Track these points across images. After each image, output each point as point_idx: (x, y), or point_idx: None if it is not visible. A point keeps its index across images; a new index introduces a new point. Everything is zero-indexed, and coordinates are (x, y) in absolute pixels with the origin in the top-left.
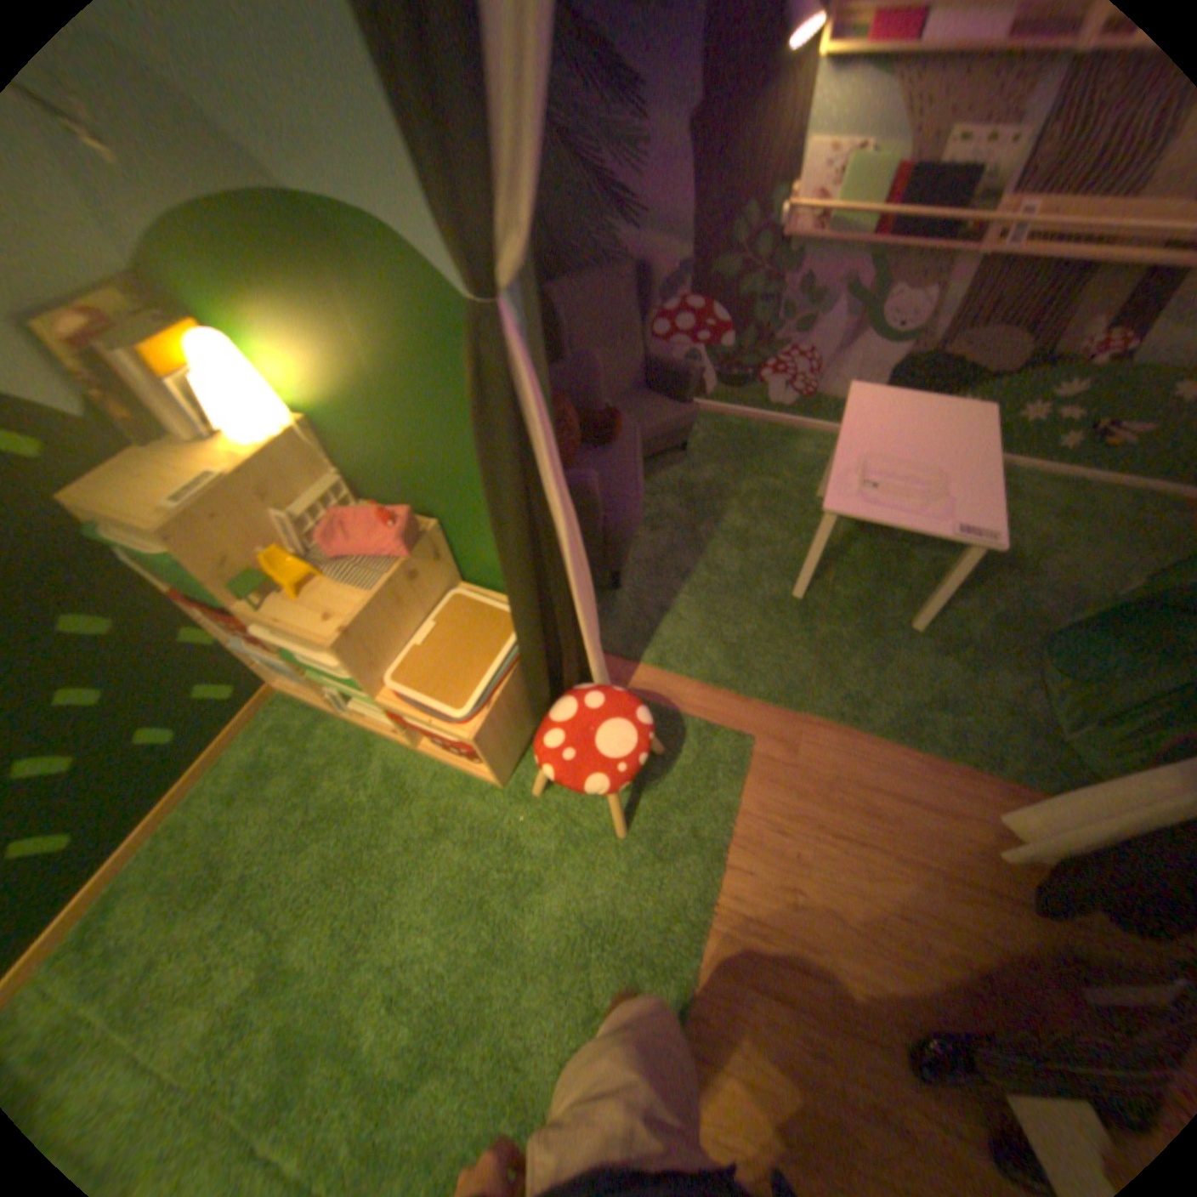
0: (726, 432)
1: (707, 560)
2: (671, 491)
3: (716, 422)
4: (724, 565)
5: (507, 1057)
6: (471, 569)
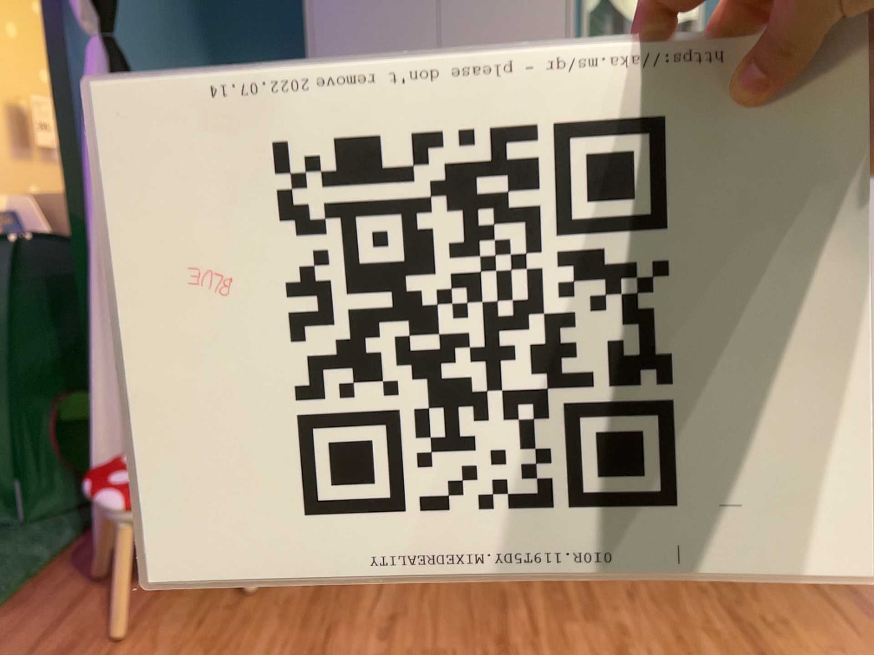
0: None
1: None
2: None
3: None
4: None
5: None
6: None
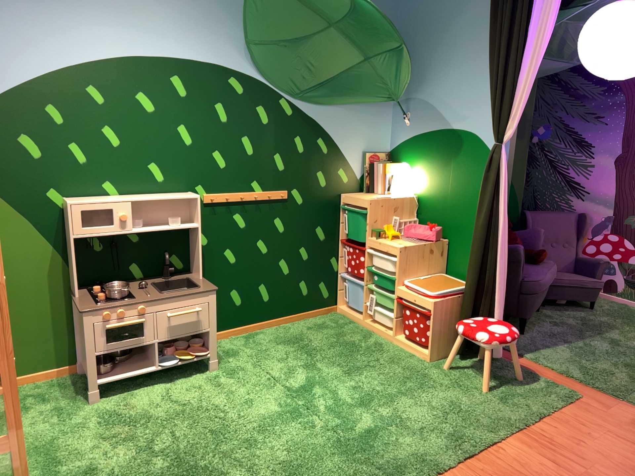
0: (625, 309)
1: (585, 341)
2: (574, 317)
3: (620, 305)
4: (596, 345)
5: (399, 417)
6: (452, 269)
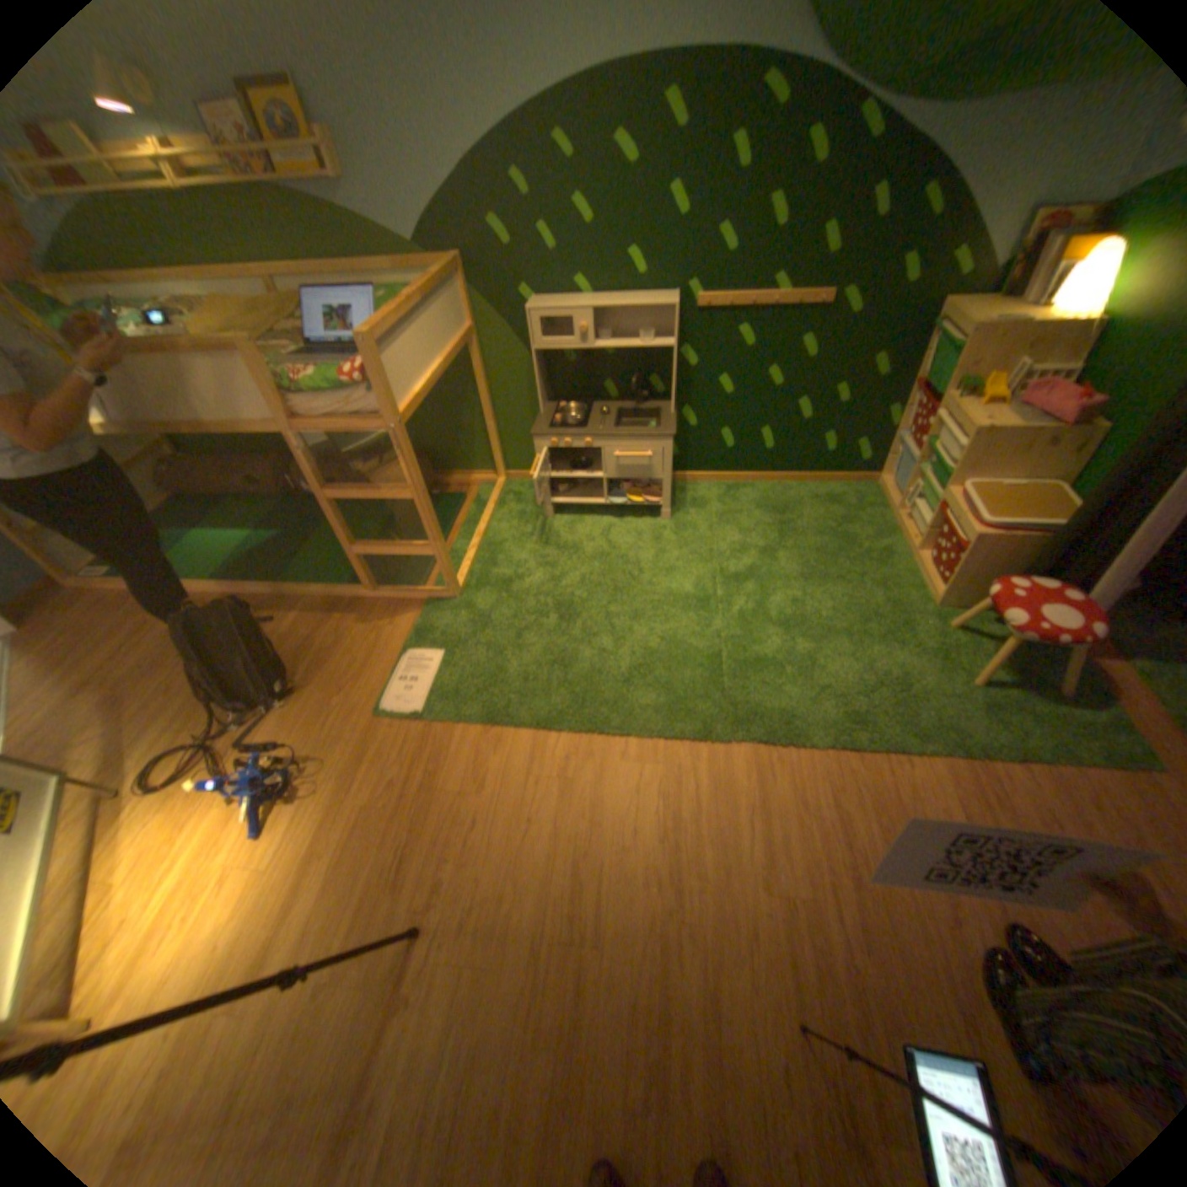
0: None
1: None
2: None
3: None
4: None
5: (813, 662)
6: (1087, 482)
